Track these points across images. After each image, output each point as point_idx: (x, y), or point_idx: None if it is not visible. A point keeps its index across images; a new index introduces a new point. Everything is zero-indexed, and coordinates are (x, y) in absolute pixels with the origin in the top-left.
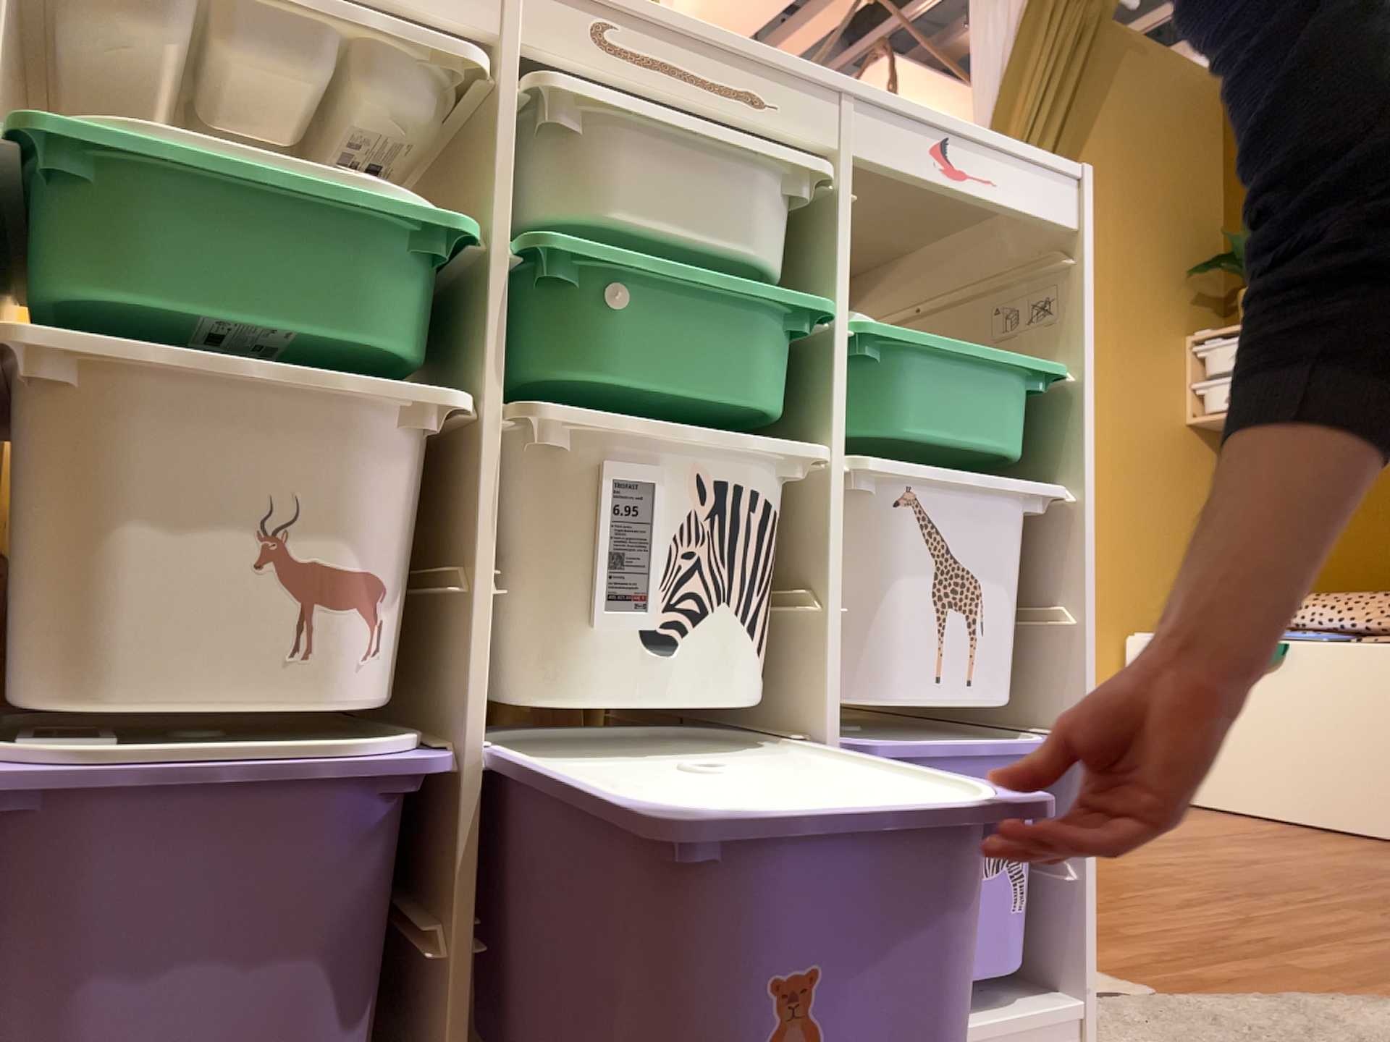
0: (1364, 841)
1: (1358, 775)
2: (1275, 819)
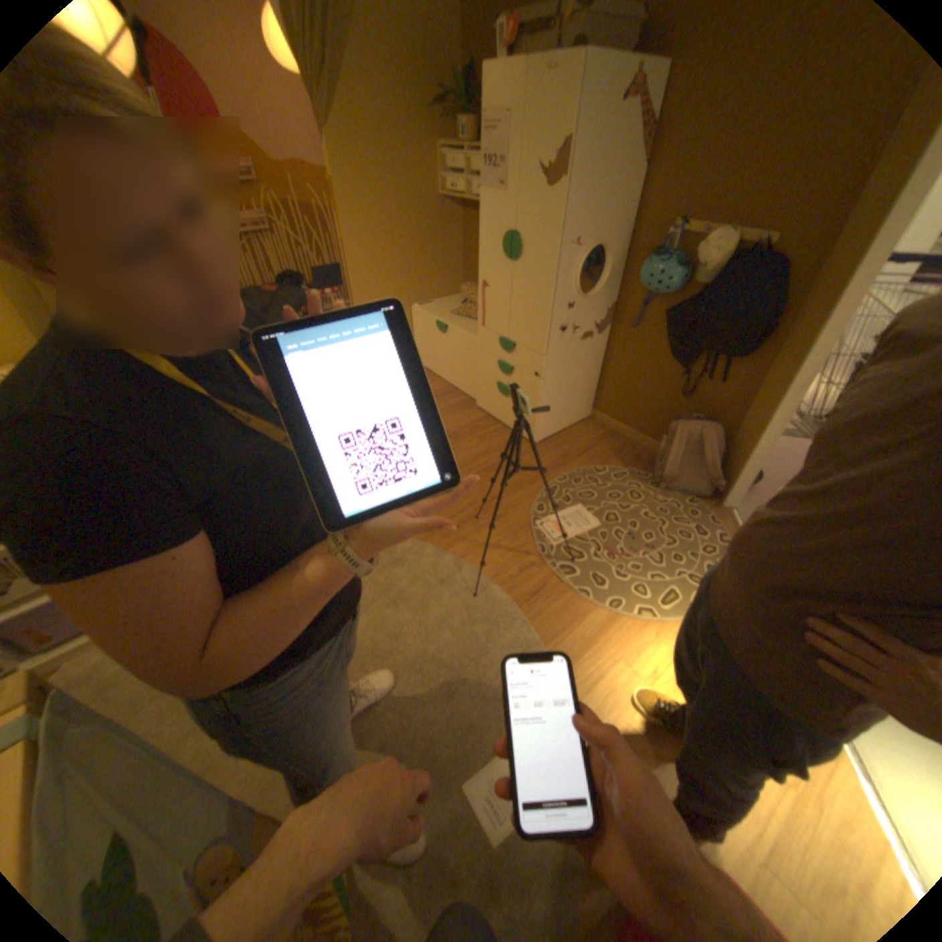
0: (462, 401)
1: (464, 379)
2: (447, 386)
